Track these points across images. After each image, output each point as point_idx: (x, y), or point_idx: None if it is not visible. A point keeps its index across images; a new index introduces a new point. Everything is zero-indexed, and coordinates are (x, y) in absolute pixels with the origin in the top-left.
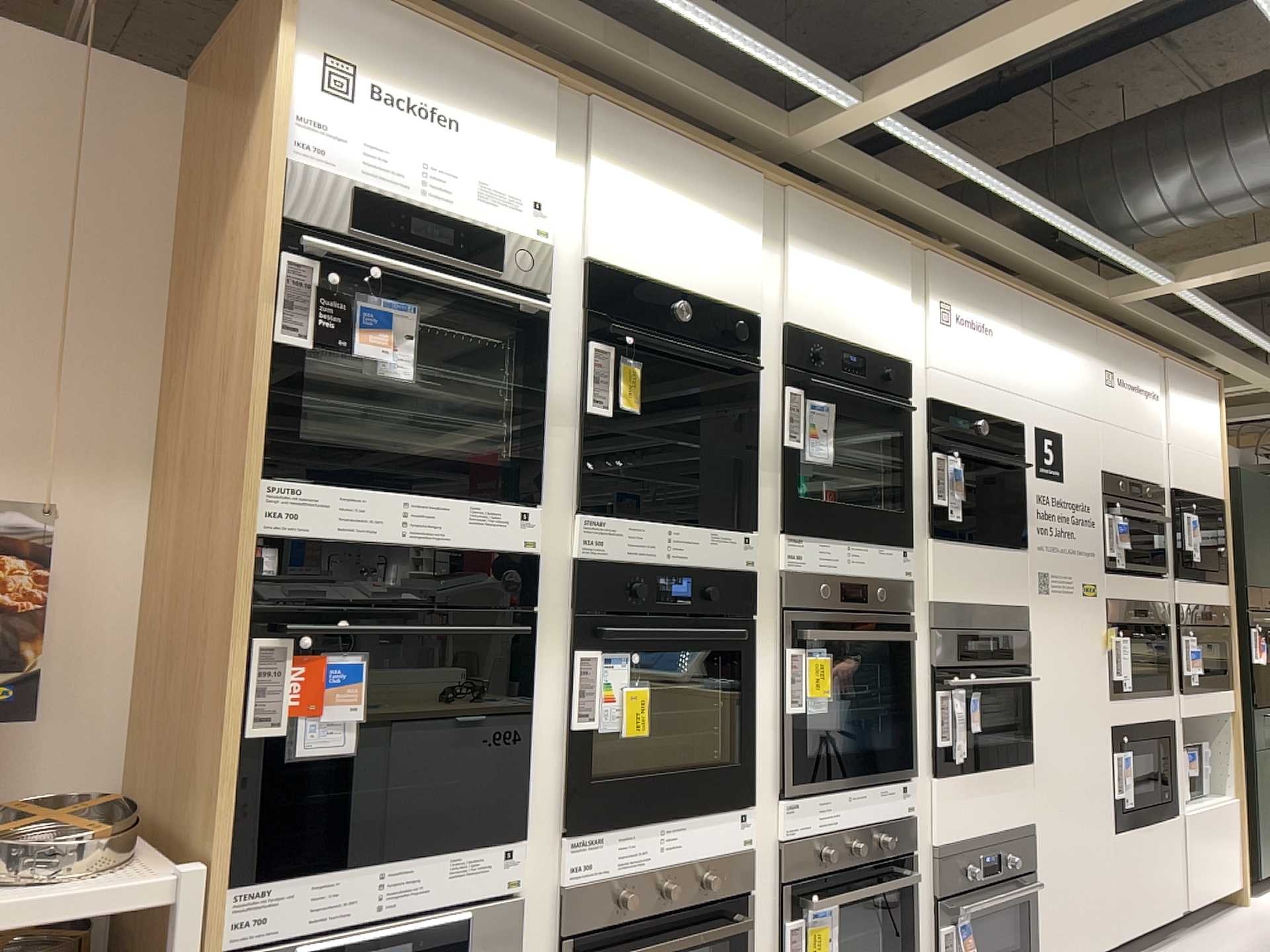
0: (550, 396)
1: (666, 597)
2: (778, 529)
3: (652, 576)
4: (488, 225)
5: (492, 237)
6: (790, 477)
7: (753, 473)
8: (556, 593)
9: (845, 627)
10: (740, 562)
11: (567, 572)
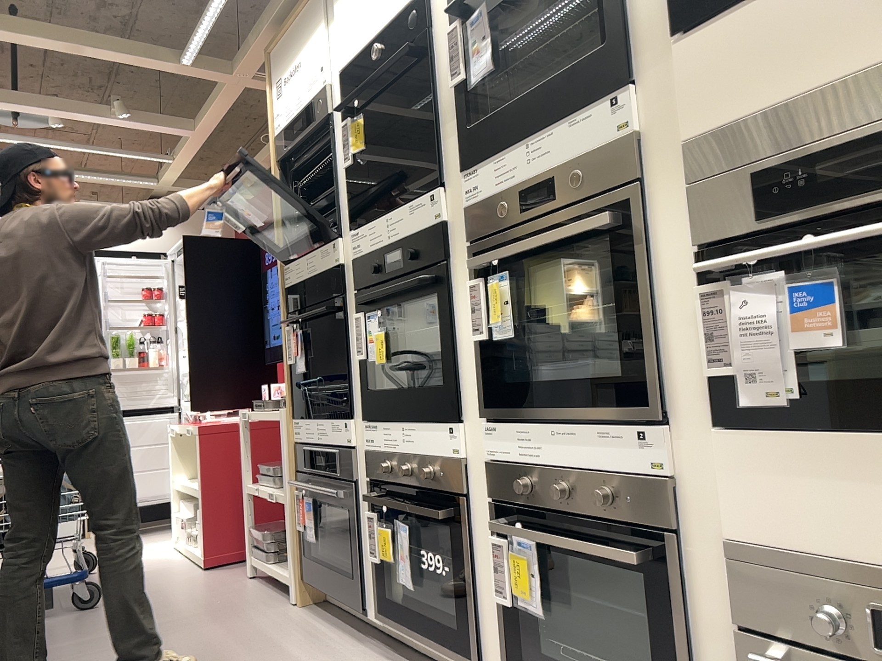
0: (336, 170)
1: (390, 268)
2: (462, 170)
3: (381, 257)
4: (308, 100)
5: (308, 106)
6: (464, 112)
7: (441, 130)
8: (350, 284)
9: (515, 244)
10: (431, 219)
11: (353, 270)
